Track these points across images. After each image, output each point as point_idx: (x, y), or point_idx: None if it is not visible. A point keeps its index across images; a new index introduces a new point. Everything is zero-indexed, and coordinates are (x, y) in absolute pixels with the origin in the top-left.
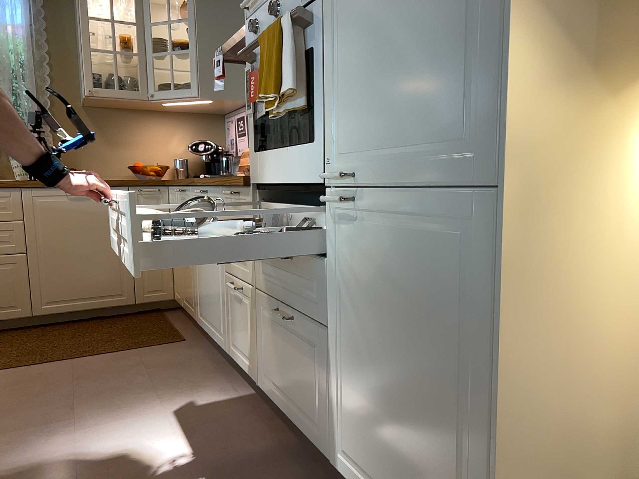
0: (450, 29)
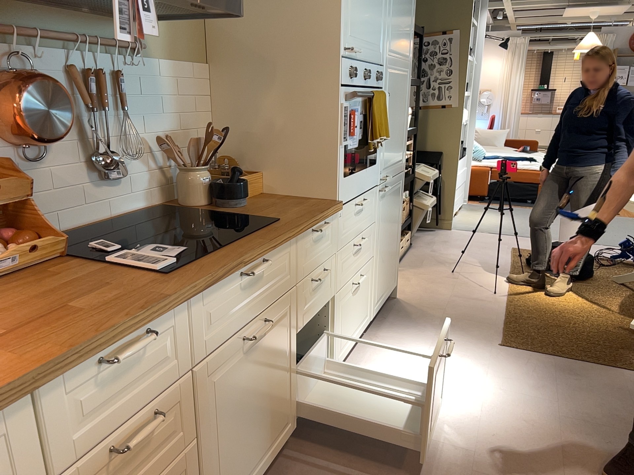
0: (402, 127)
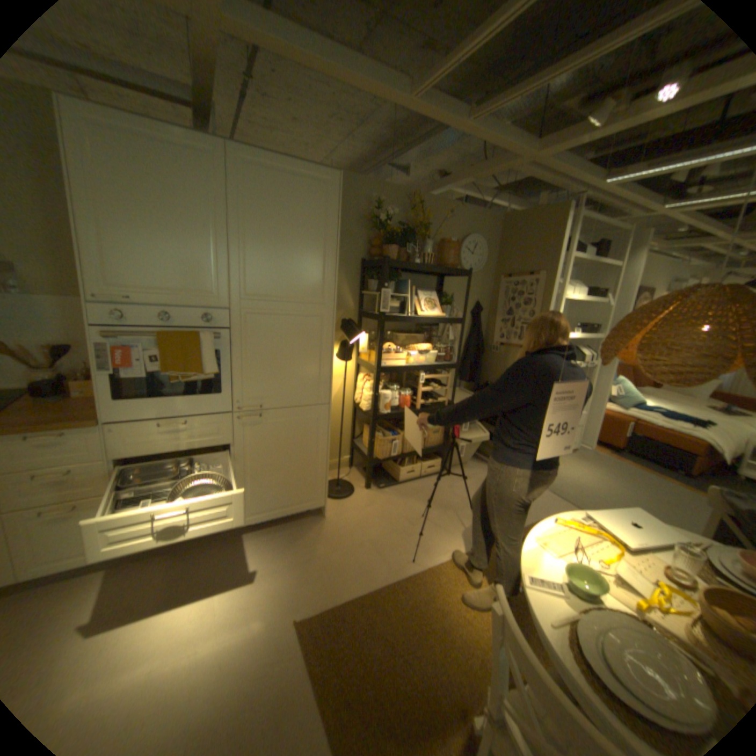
0: (308, 364)
